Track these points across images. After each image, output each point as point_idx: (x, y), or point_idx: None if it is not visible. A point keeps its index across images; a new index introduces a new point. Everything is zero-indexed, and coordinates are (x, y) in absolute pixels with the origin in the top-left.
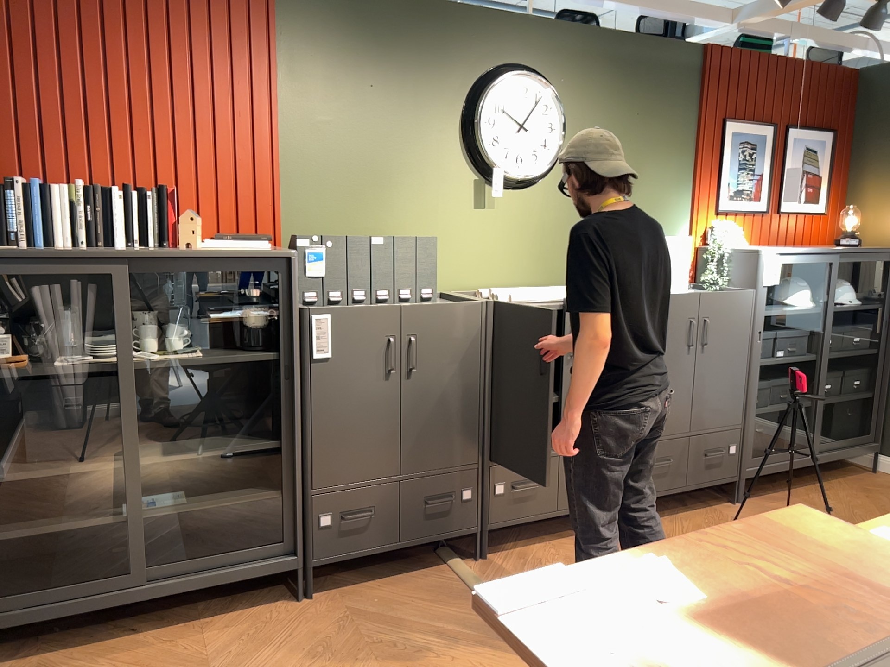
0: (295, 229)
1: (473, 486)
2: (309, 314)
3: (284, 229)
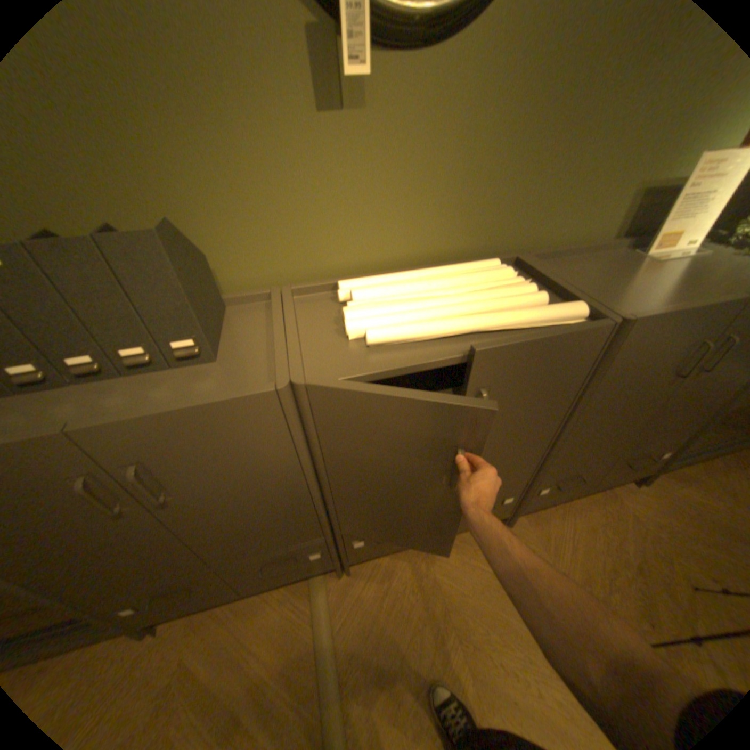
0: None
1: (321, 549)
2: None
3: None
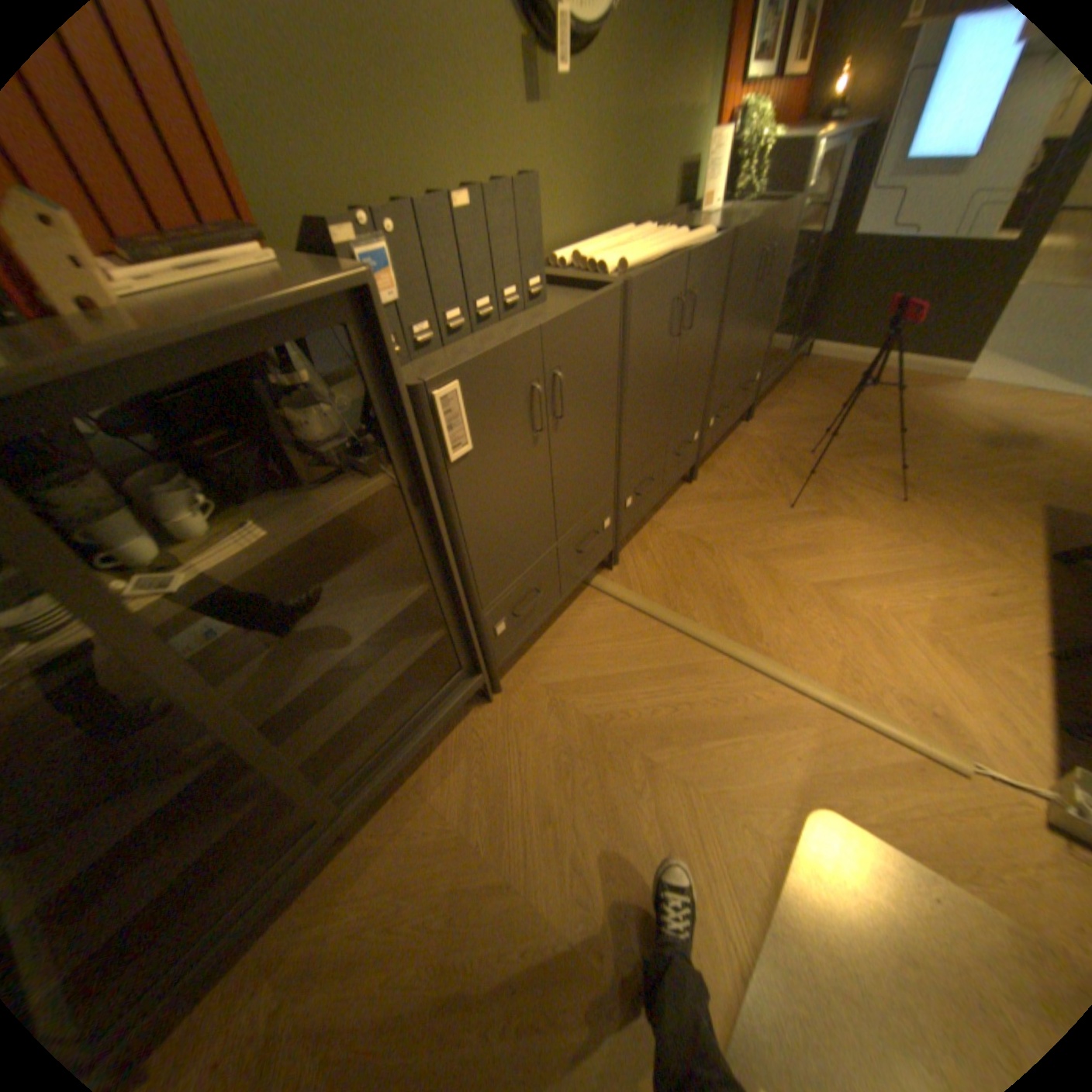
0: (271, 195)
1: (610, 512)
2: (429, 390)
3: (250, 199)
